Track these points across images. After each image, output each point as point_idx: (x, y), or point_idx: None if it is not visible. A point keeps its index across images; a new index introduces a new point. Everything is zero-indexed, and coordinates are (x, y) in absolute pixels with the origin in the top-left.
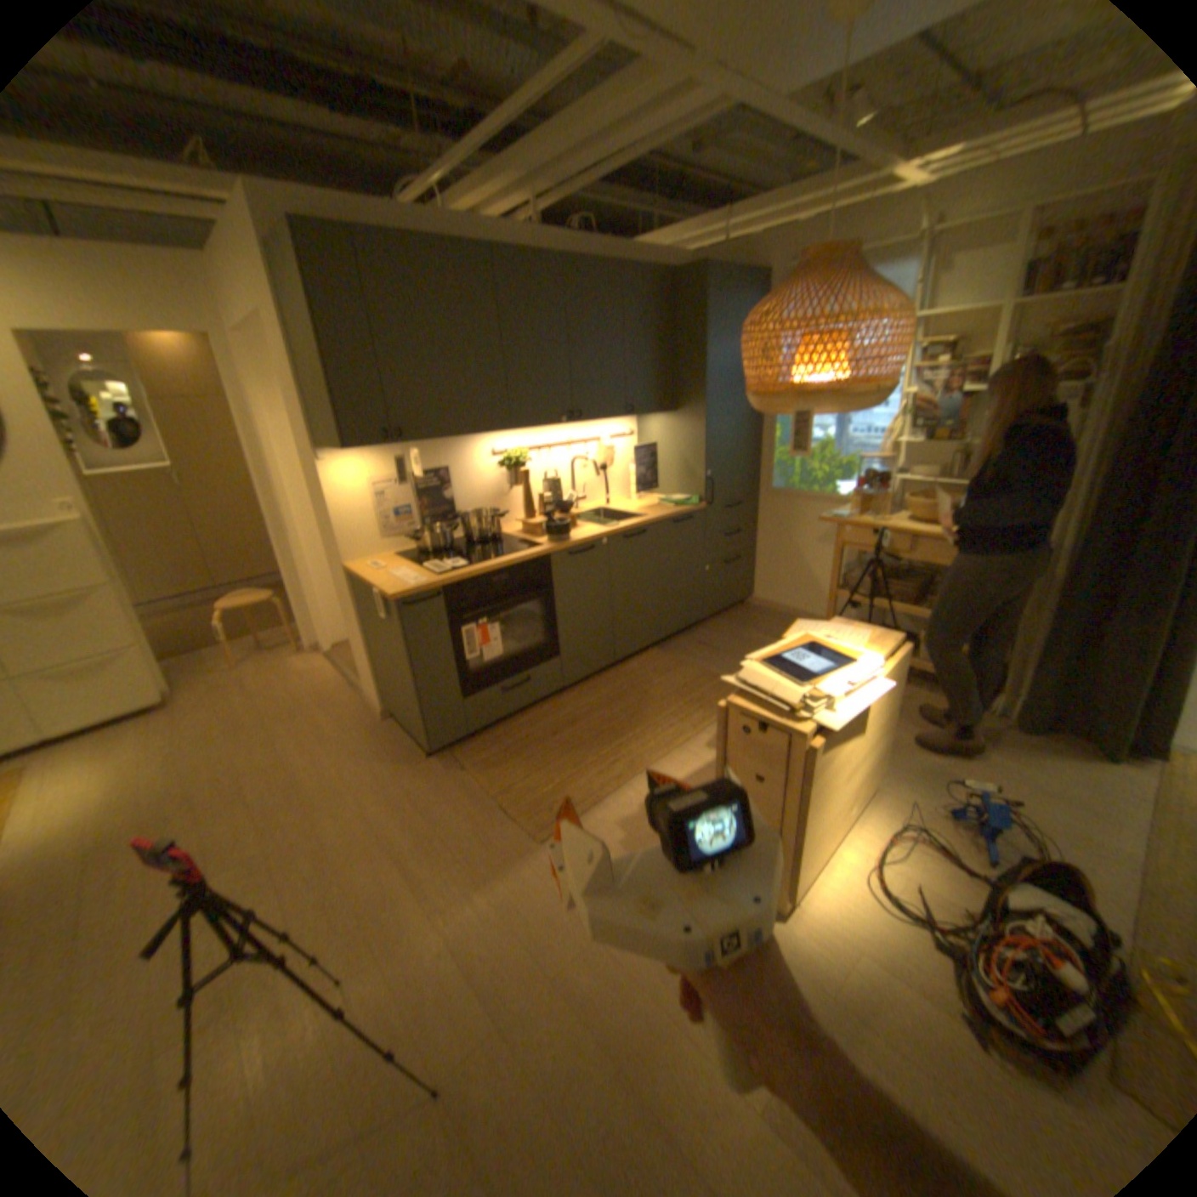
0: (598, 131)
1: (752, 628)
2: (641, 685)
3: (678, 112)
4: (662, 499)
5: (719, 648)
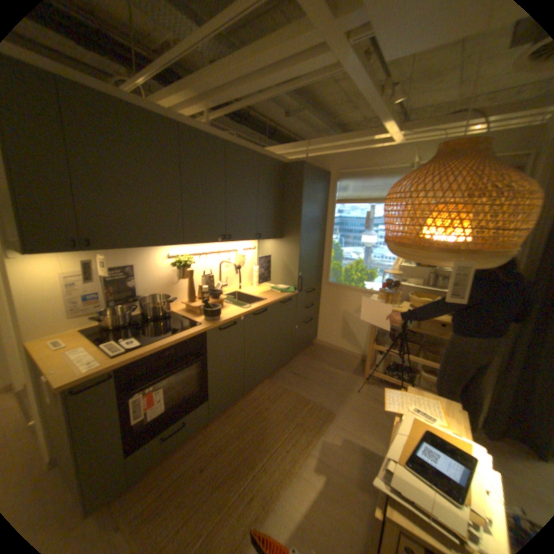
0: (260, 68)
1: (321, 360)
2: (263, 411)
3: (312, 66)
4: (272, 285)
5: (306, 376)
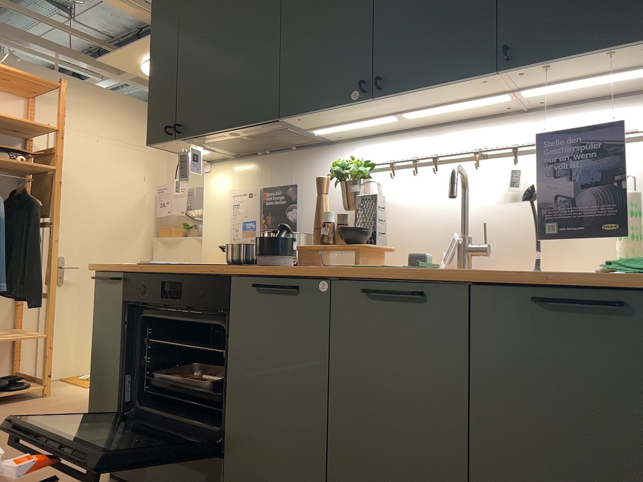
0: None
1: None
2: None
3: None
4: None
5: None
